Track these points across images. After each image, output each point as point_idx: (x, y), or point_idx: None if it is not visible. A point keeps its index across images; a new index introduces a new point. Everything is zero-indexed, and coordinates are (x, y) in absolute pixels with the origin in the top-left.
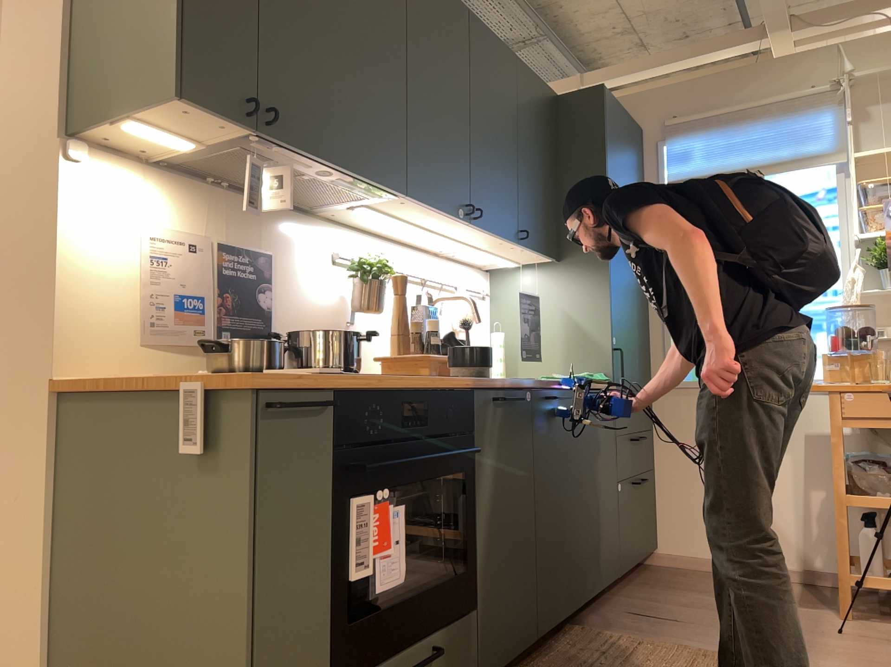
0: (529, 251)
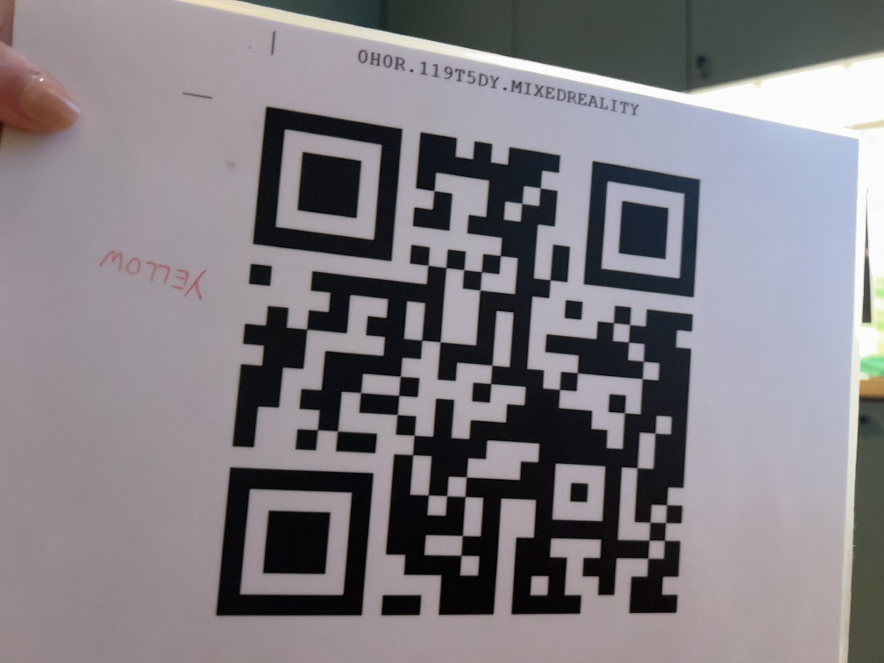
0: (798, 79)
